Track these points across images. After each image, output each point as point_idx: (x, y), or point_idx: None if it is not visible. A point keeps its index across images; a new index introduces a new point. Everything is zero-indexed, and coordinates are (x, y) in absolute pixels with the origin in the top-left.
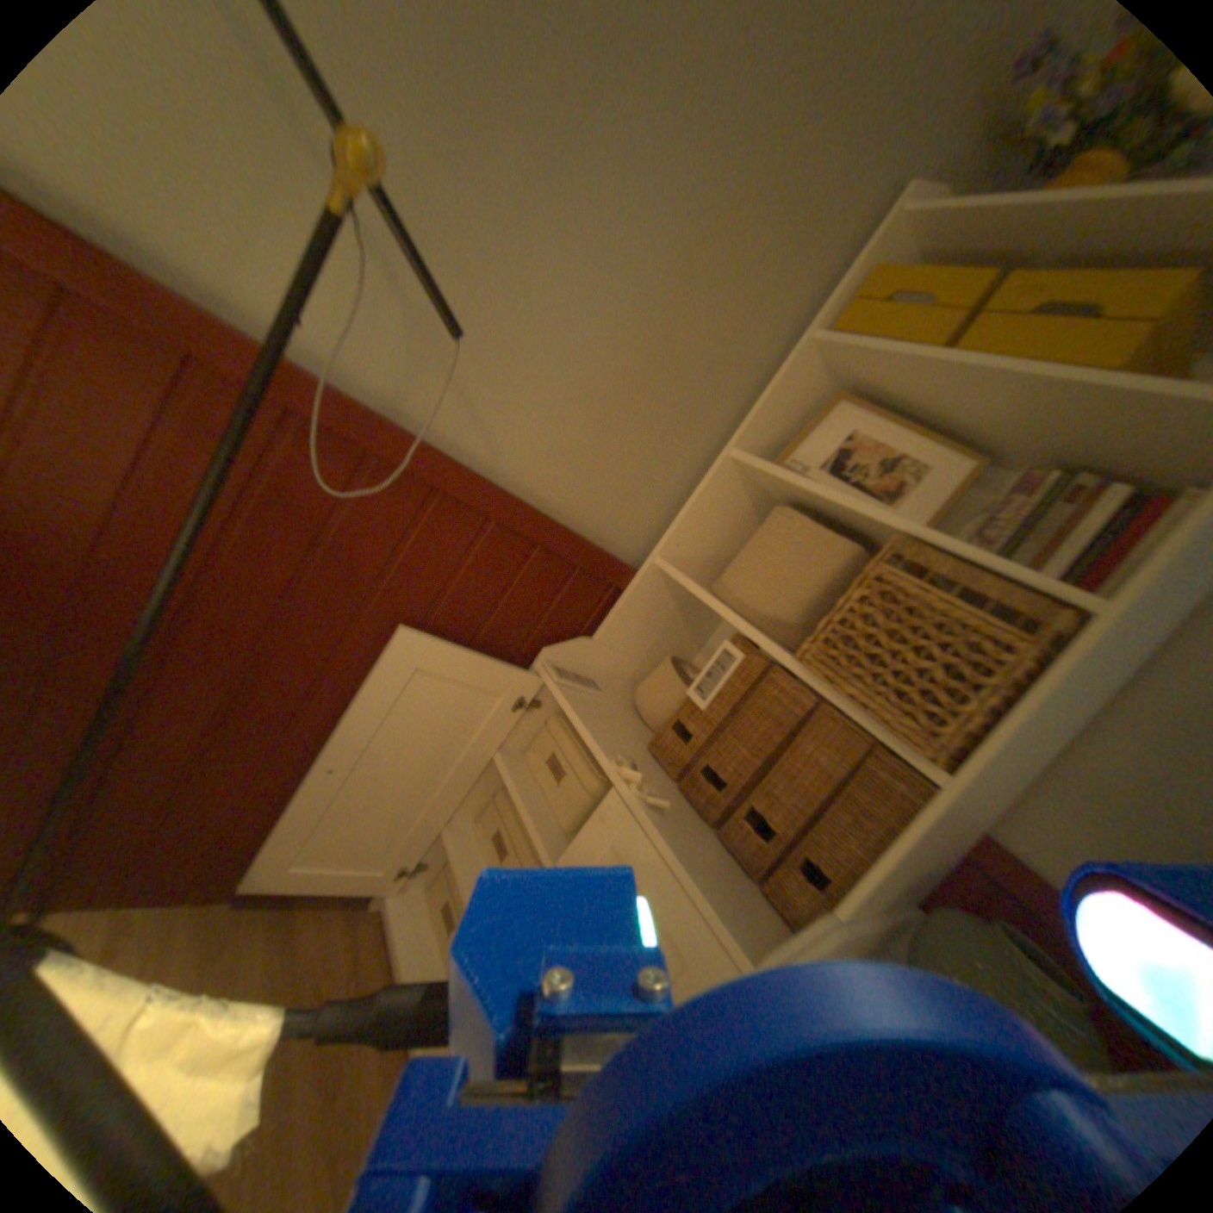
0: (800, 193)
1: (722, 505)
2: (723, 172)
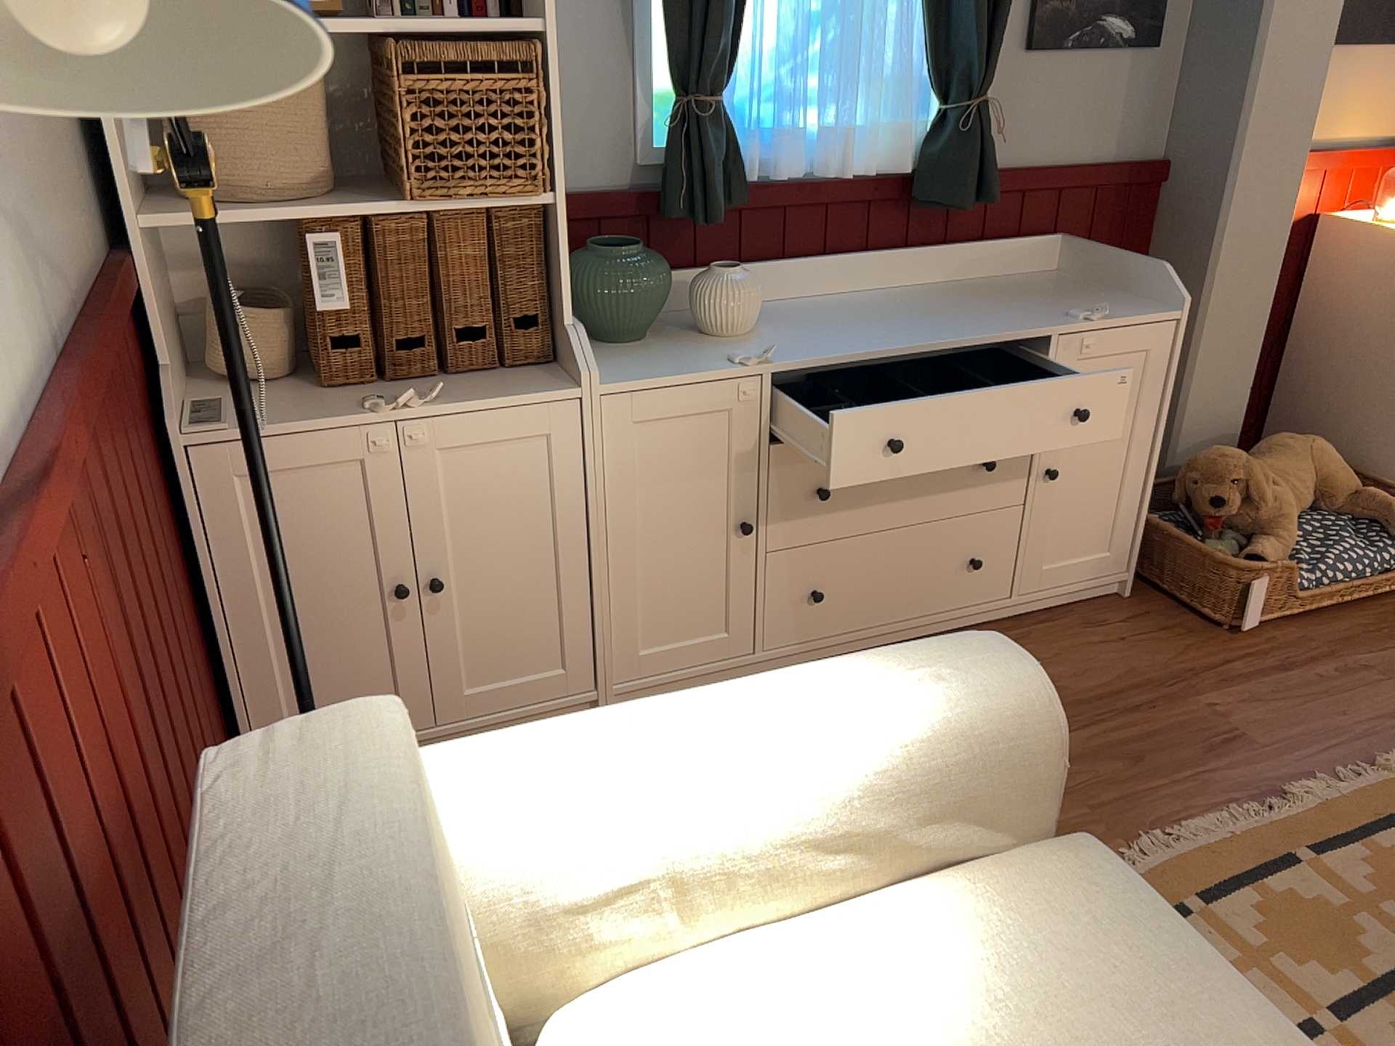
0: None
1: None
2: None
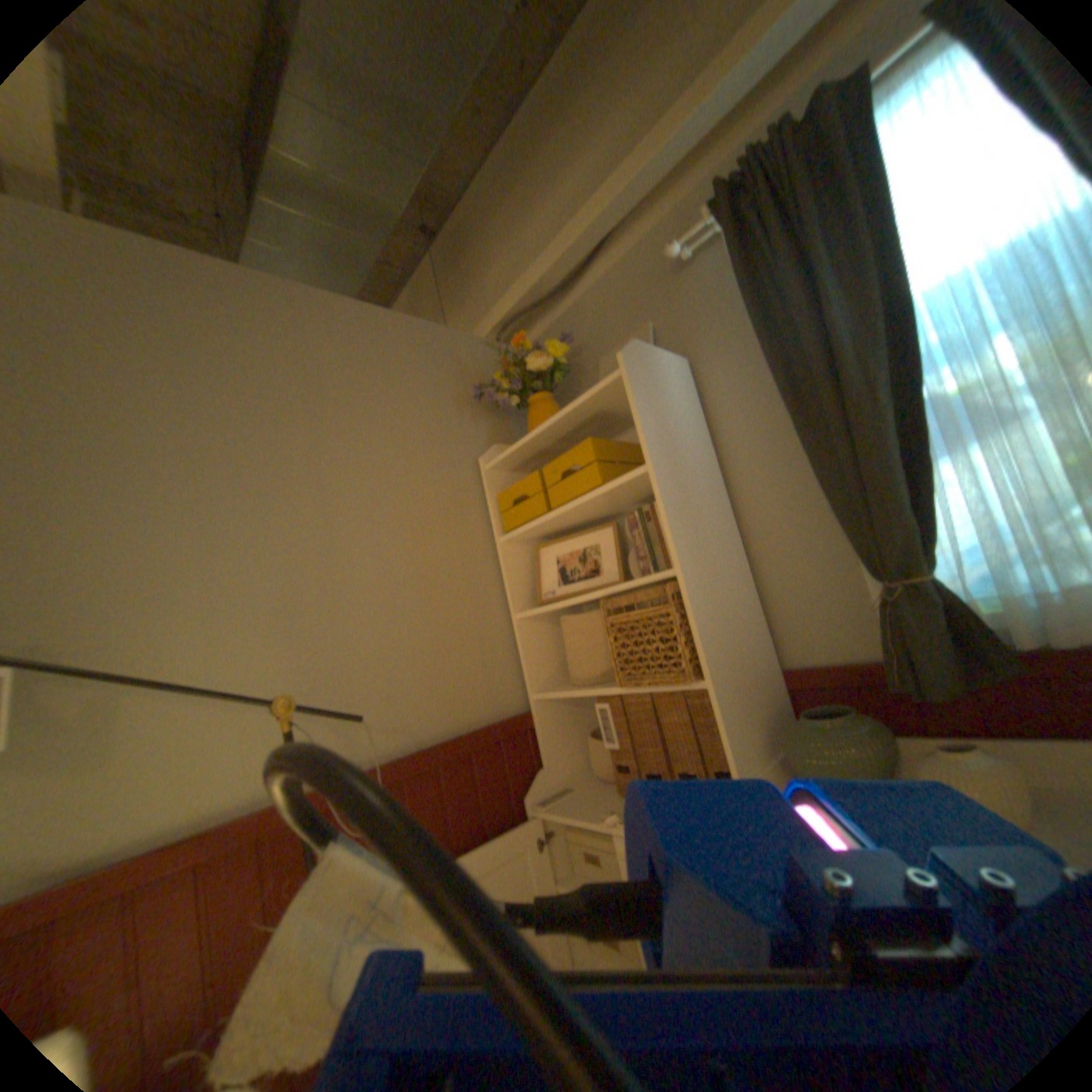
0: (438, 507)
1: (535, 639)
2: (401, 537)
